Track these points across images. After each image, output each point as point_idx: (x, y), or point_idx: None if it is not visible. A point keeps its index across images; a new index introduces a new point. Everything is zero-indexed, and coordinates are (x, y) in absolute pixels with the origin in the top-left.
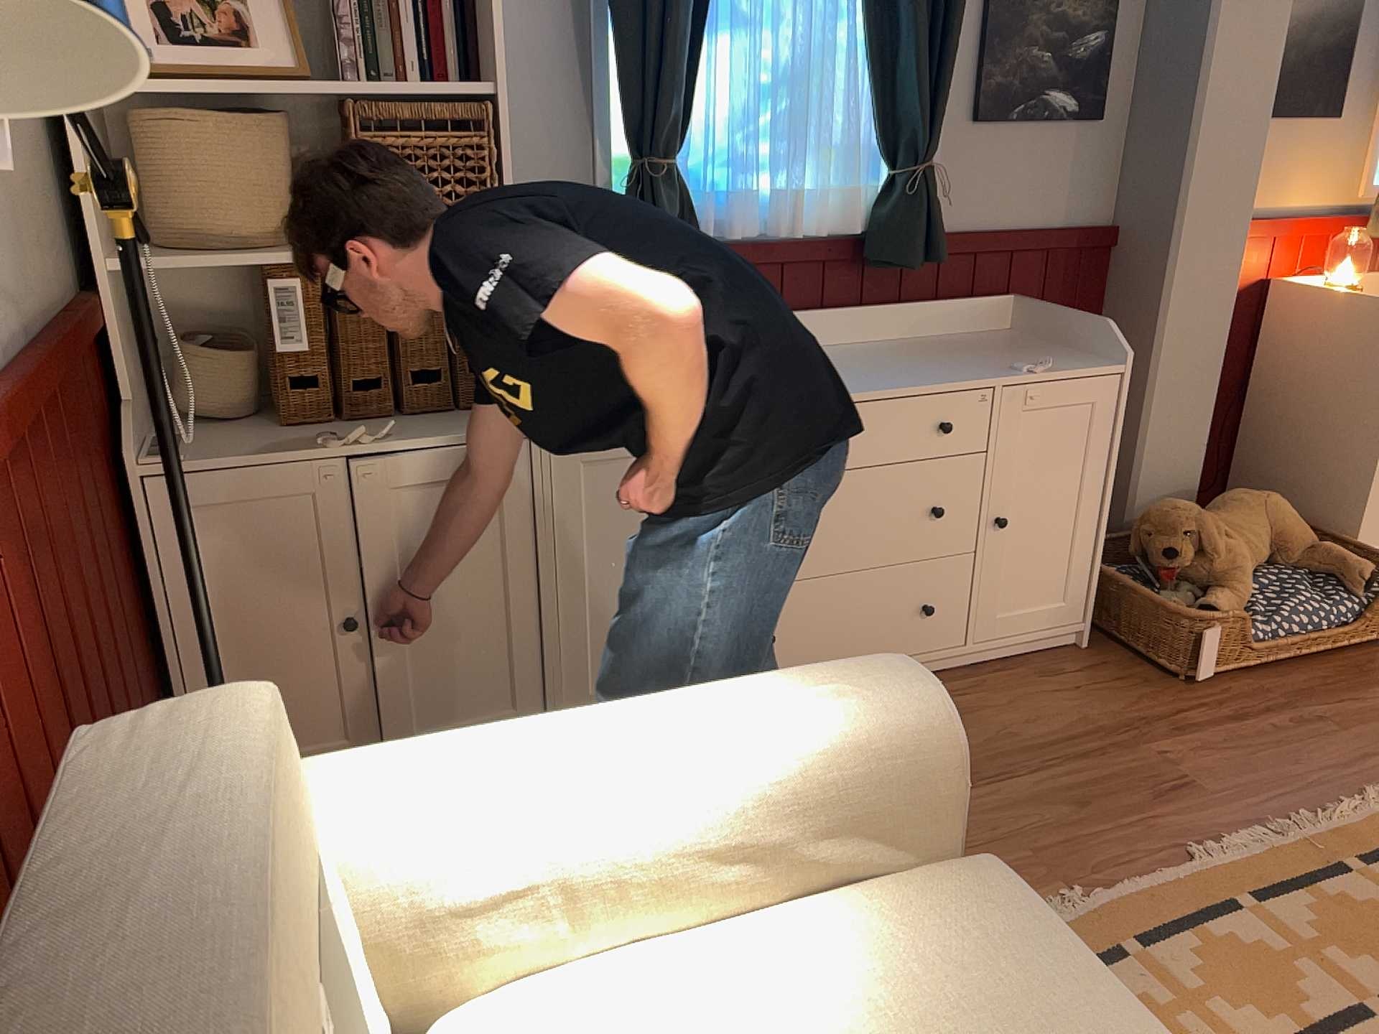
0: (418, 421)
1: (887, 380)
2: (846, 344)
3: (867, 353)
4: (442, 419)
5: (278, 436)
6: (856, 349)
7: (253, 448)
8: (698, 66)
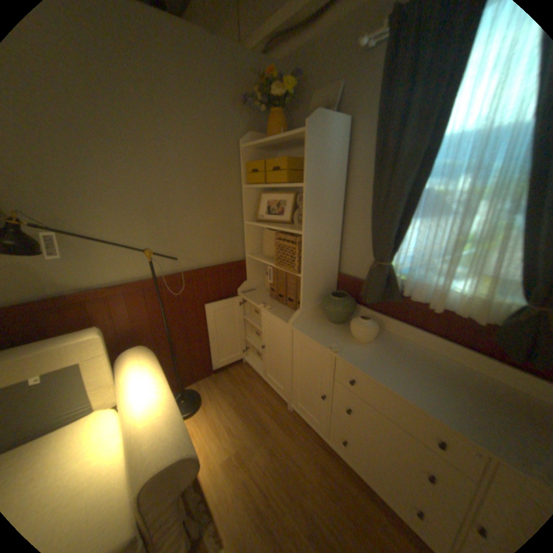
0: (286, 309)
1: (428, 398)
2: (478, 372)
3: (472, 382)
4: (289, 311)
5: (265, 298)
6: (475, 377)
7: (256, 298)
8: (410, 230)
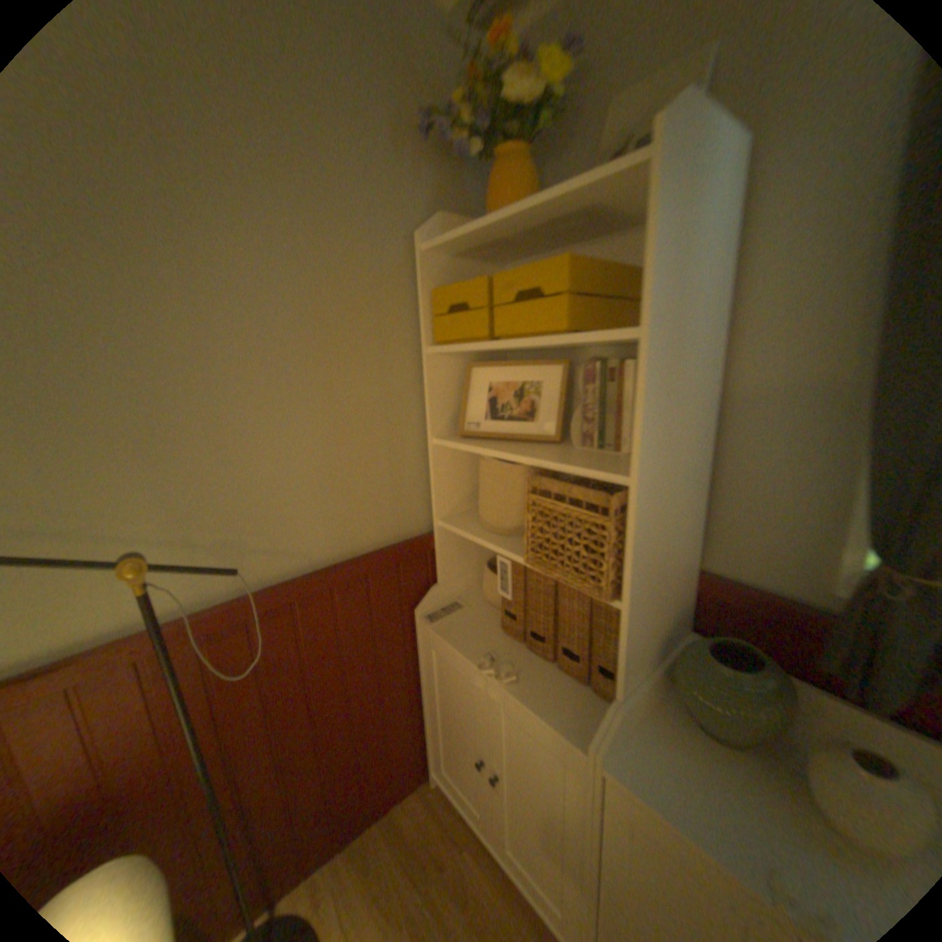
0: (559, 679)
1: None
2: None
3: None
4: (573, 689)
5: (491, 635)
6: None
7: (469, 636)
8: None
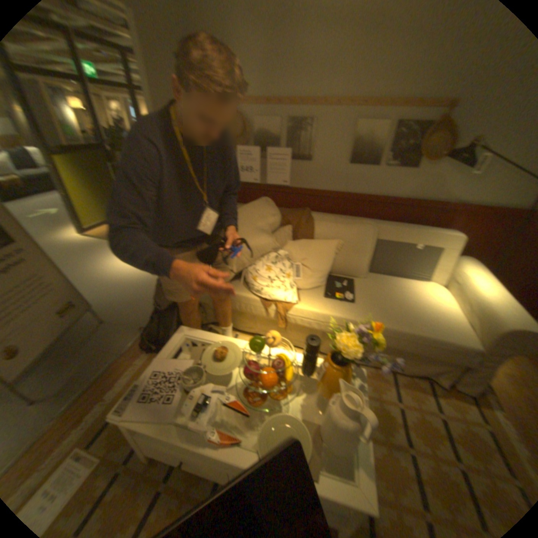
0: None
1: None
2: None
3: None
4: None
5: None
6: None
7: None
8: None
